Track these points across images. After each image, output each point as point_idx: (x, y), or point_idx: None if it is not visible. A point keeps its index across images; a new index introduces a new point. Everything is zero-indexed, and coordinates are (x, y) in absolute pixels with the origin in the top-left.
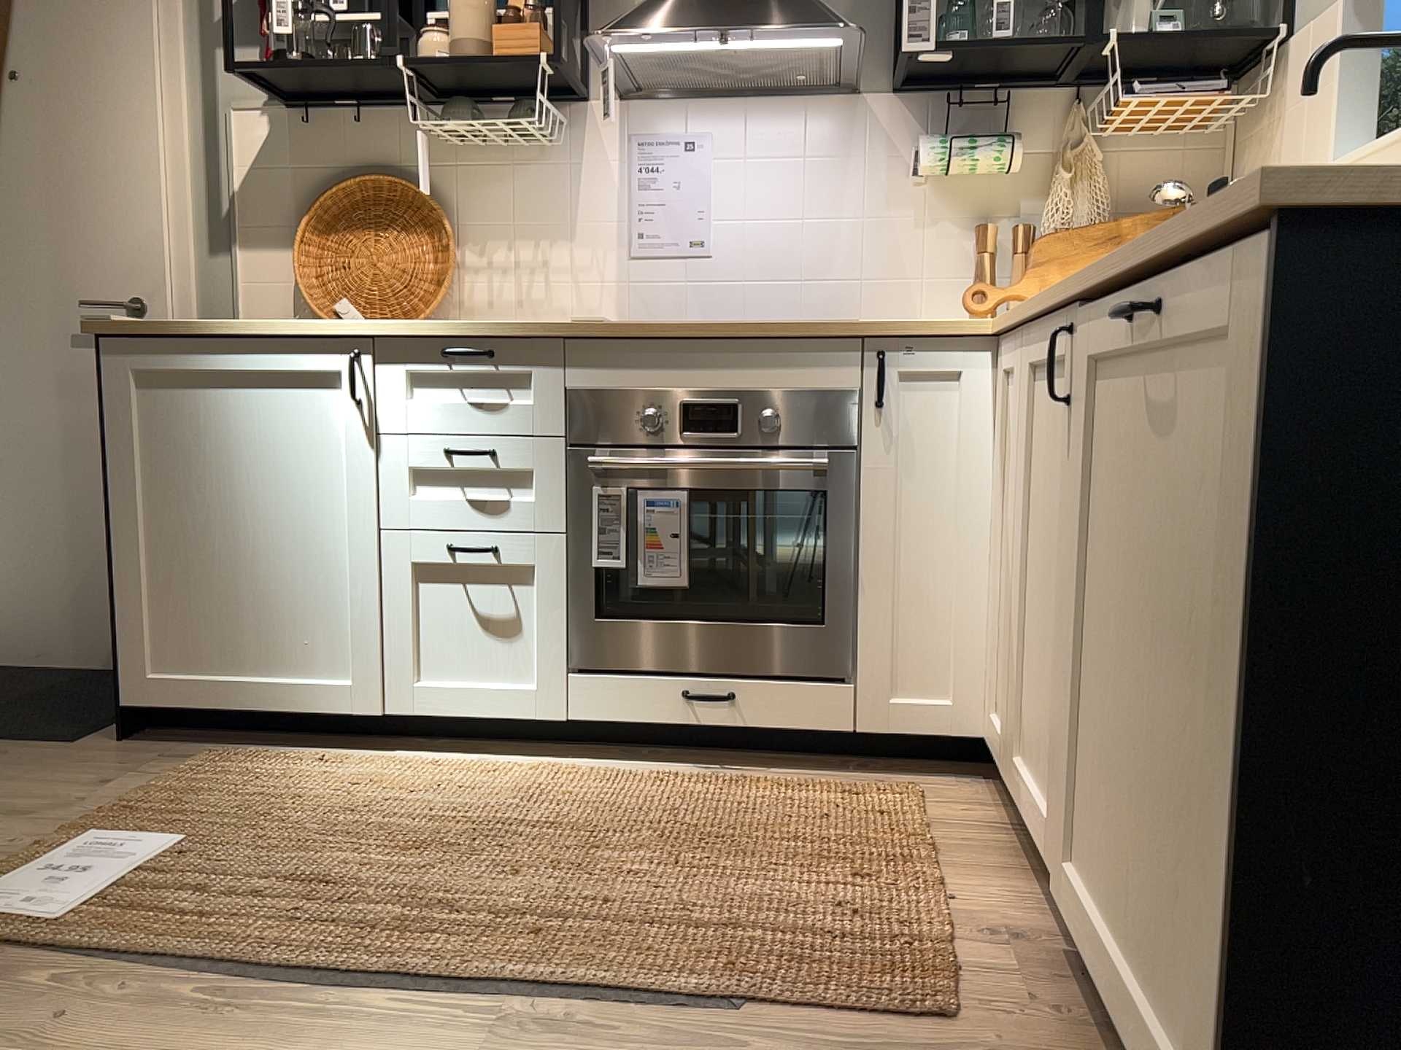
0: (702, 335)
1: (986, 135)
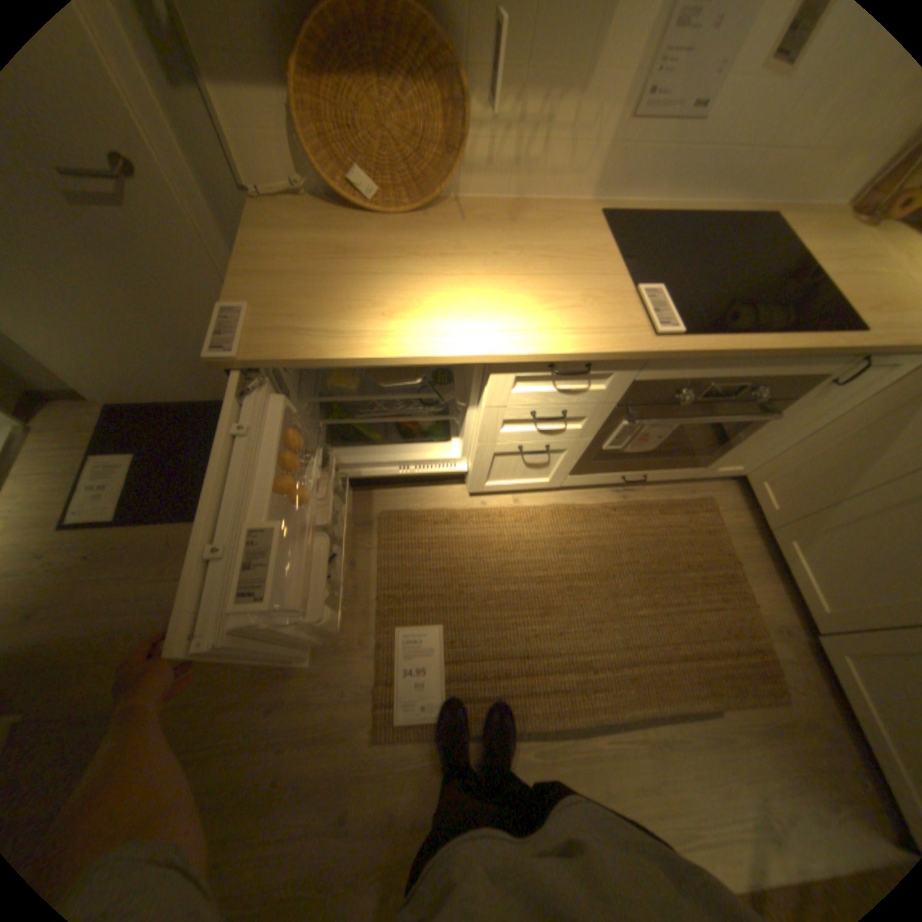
0: (758, 354)
1: None
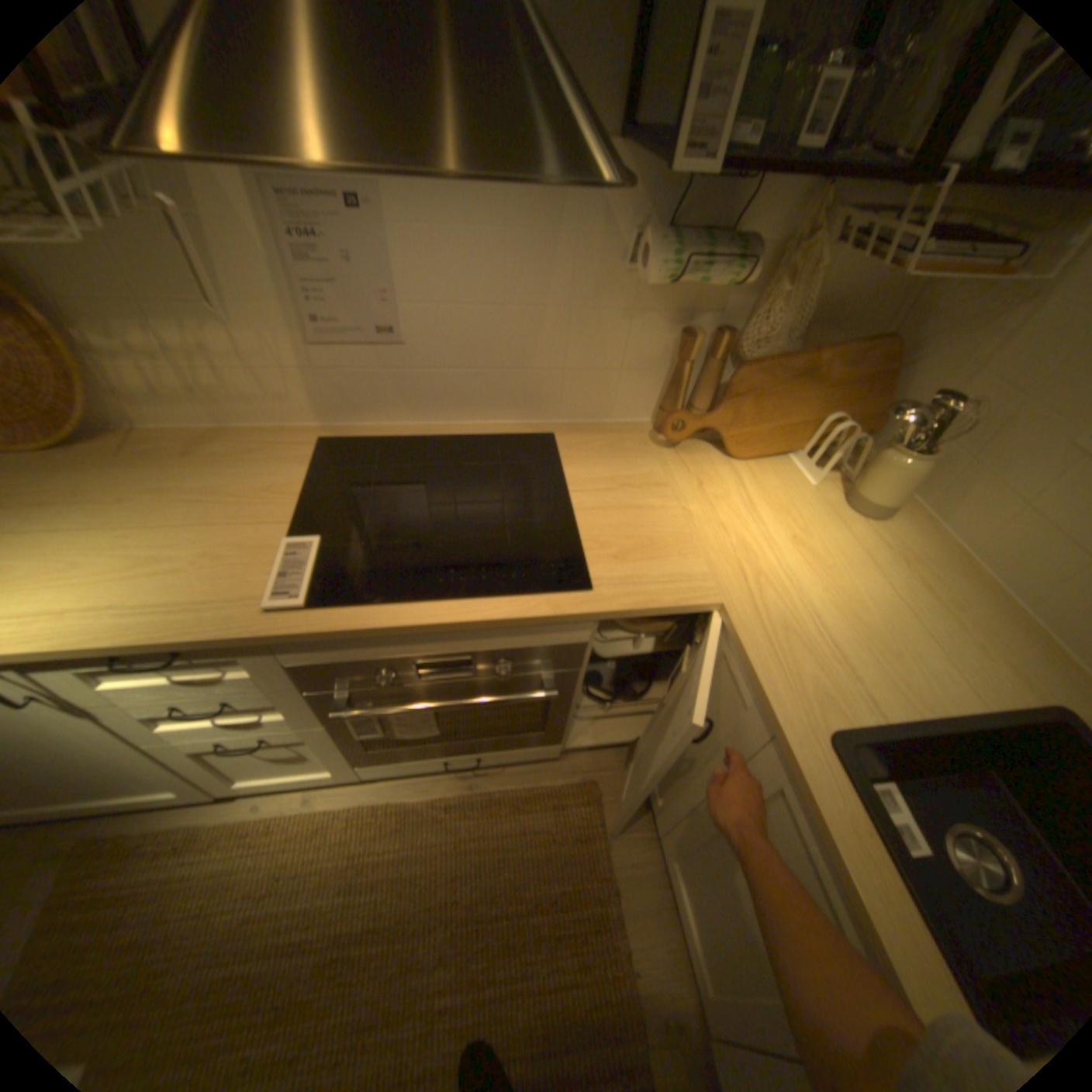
0: (427, 629)
1: (730, 239)
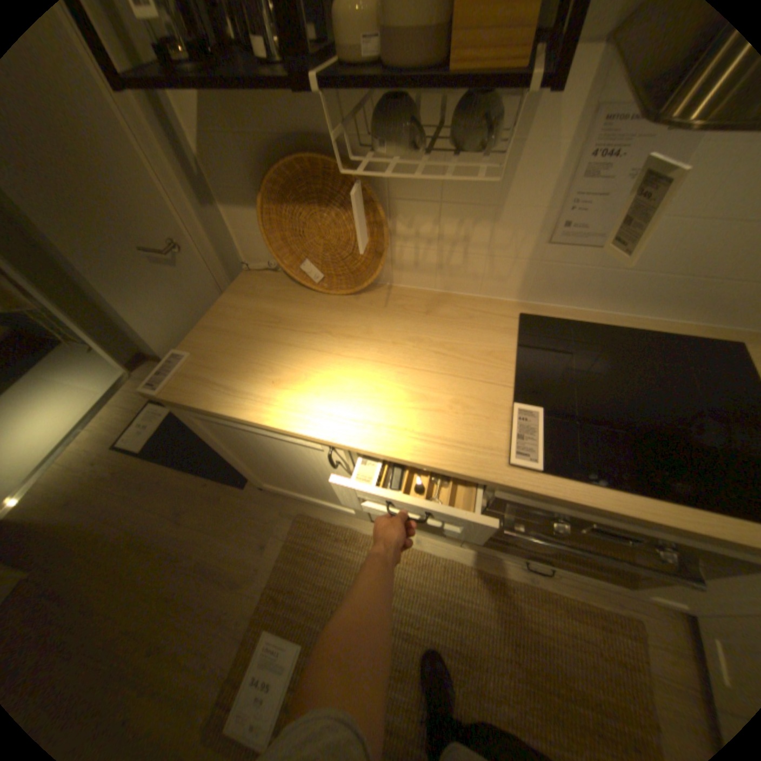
0: (644, 520)
1: None
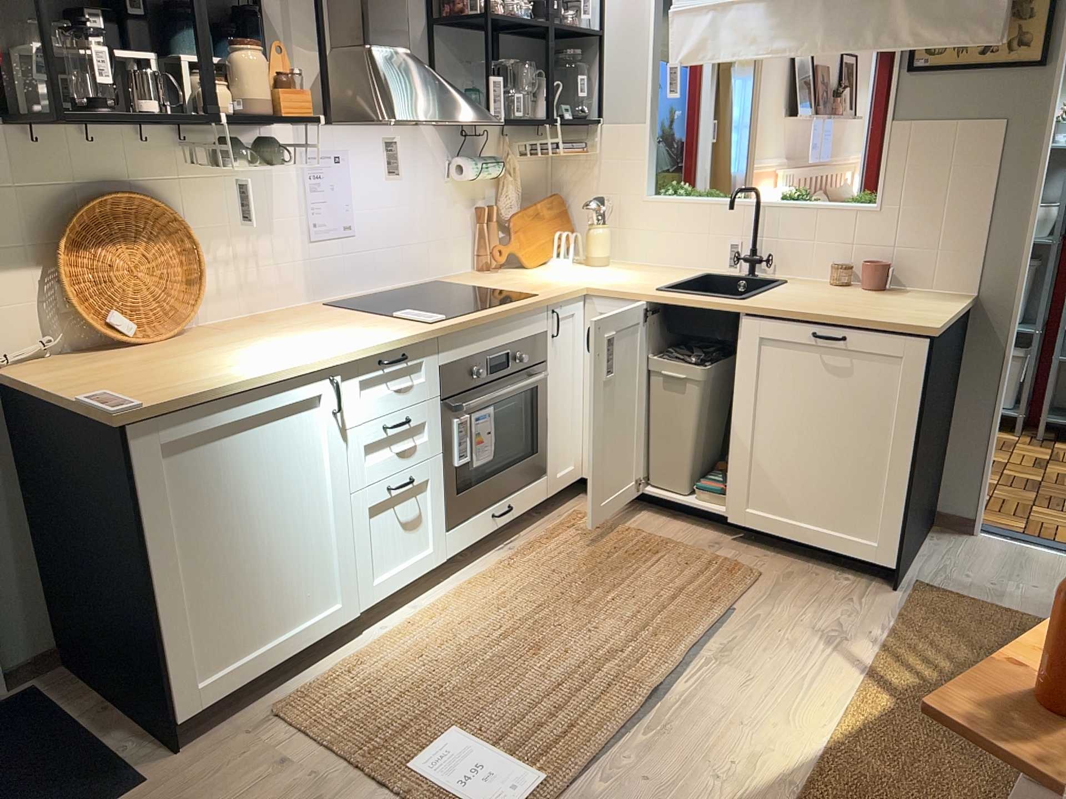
0: (496, 318)
1: (489, 158)
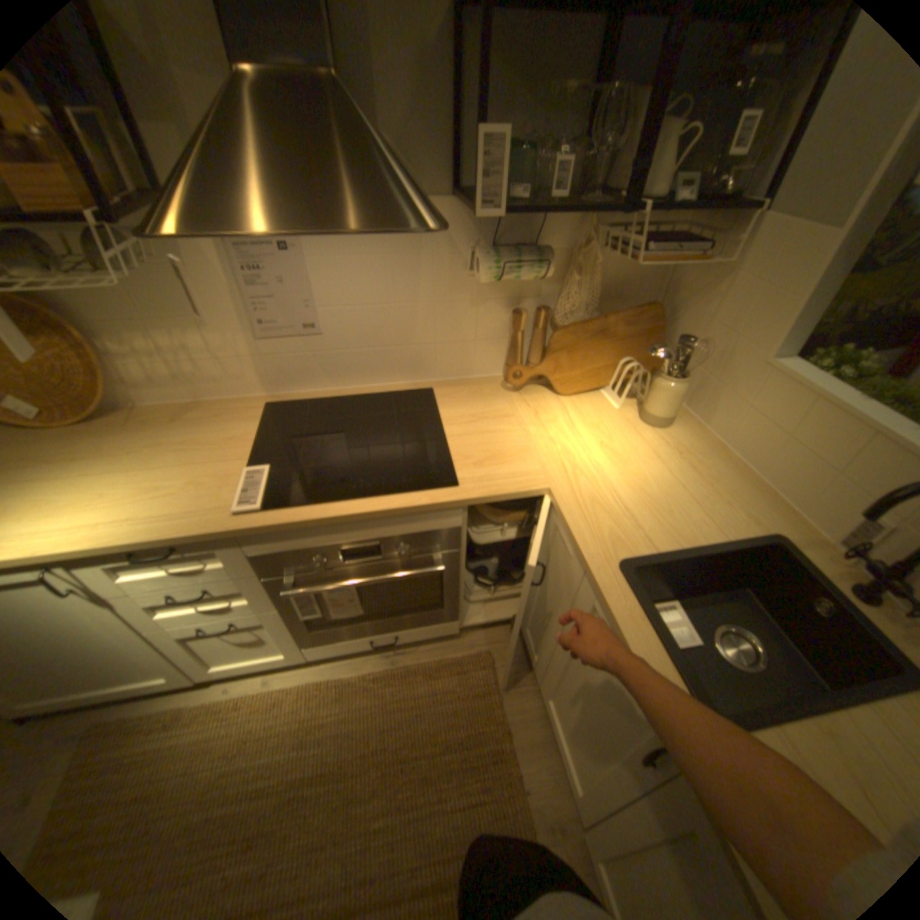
0: (345, 519)
1: (530, 251)
